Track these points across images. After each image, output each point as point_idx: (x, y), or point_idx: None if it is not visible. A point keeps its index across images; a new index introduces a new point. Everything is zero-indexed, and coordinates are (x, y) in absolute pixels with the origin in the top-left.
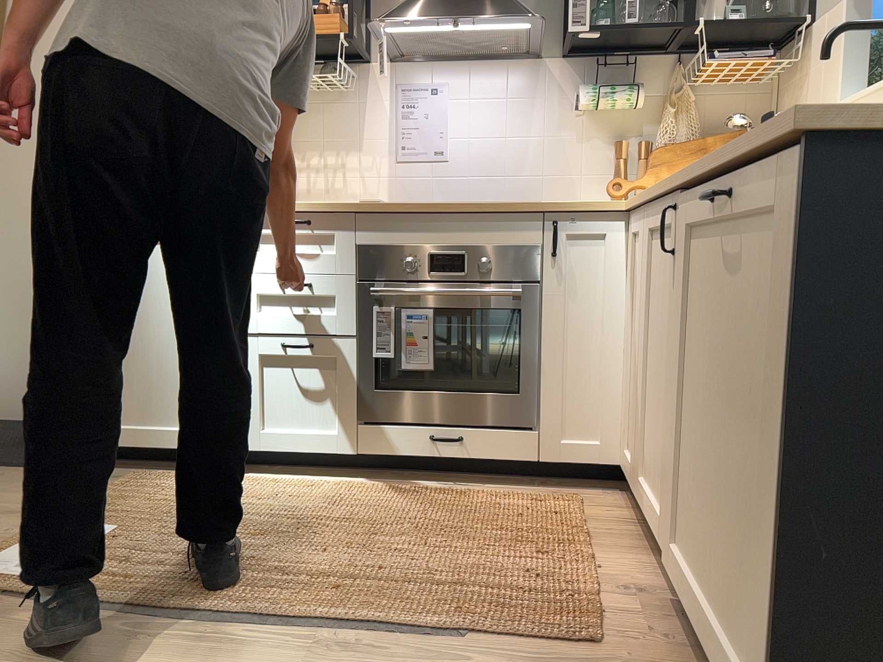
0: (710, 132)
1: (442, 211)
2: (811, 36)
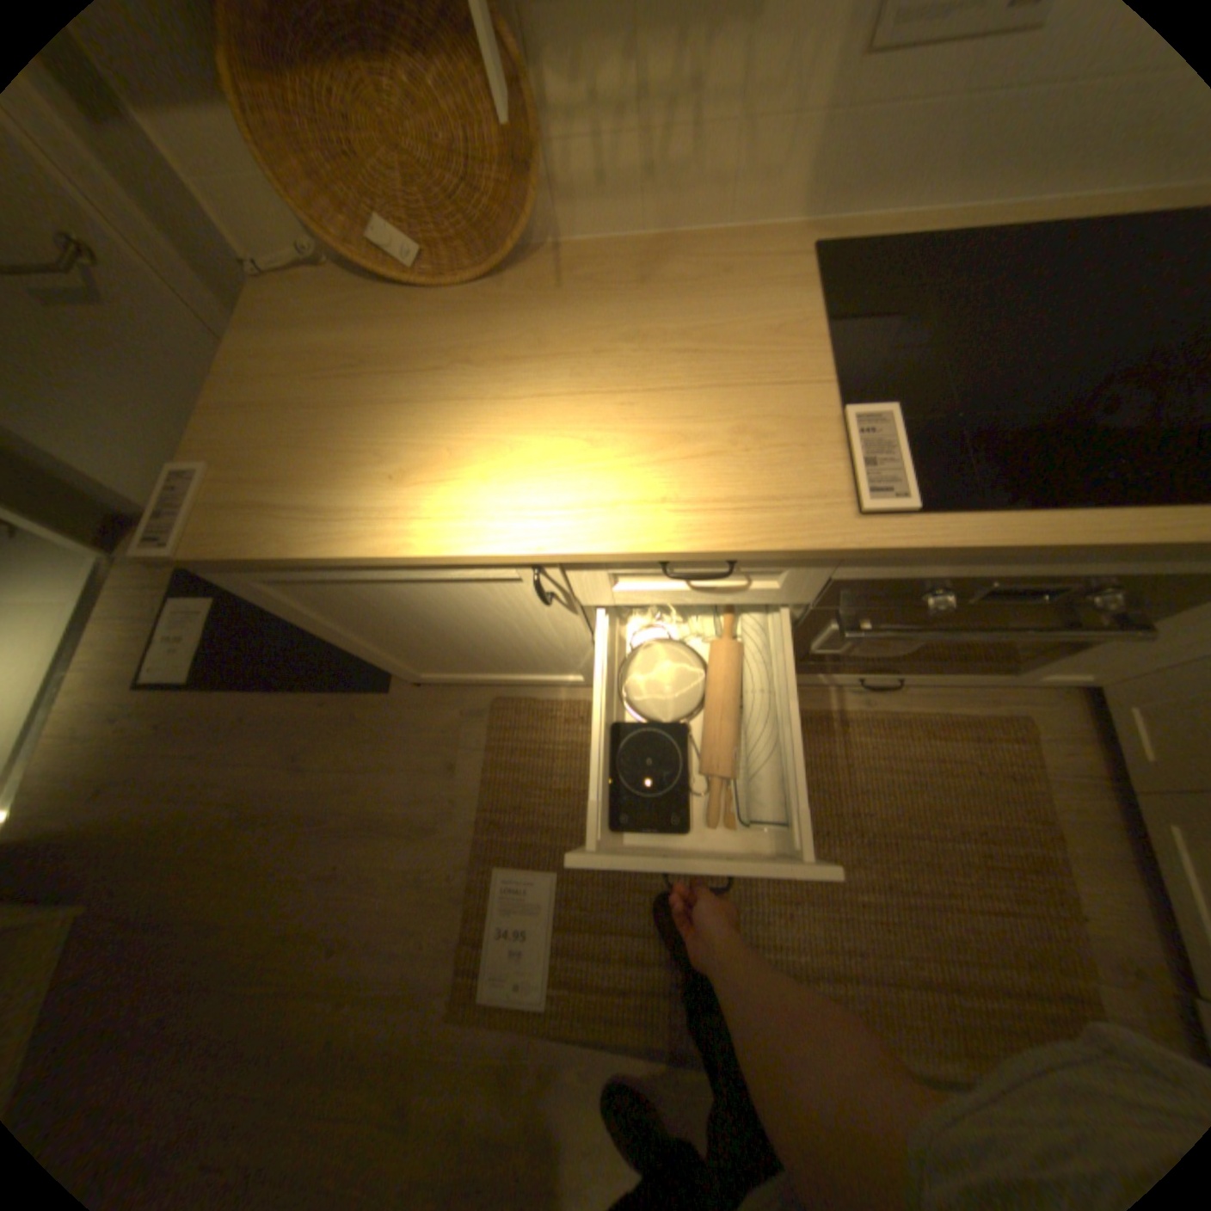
0: None
1: (1088, 547)
2: None
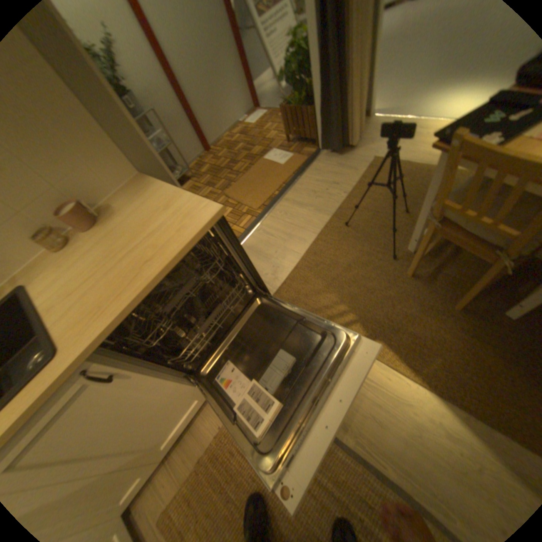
0: None
1: None
2: None
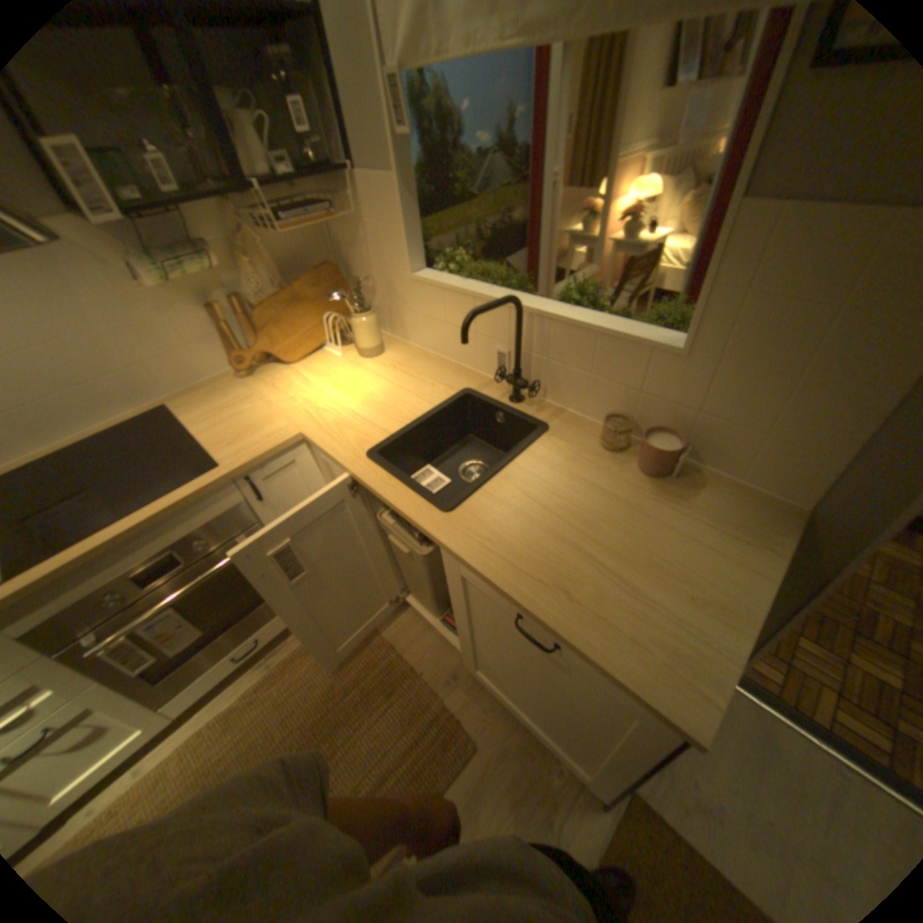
0: (284, 263)
1: (110, 544)
2: (357, 184)
